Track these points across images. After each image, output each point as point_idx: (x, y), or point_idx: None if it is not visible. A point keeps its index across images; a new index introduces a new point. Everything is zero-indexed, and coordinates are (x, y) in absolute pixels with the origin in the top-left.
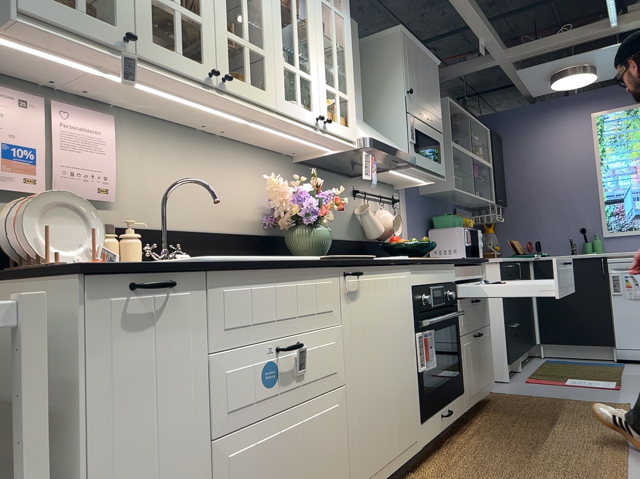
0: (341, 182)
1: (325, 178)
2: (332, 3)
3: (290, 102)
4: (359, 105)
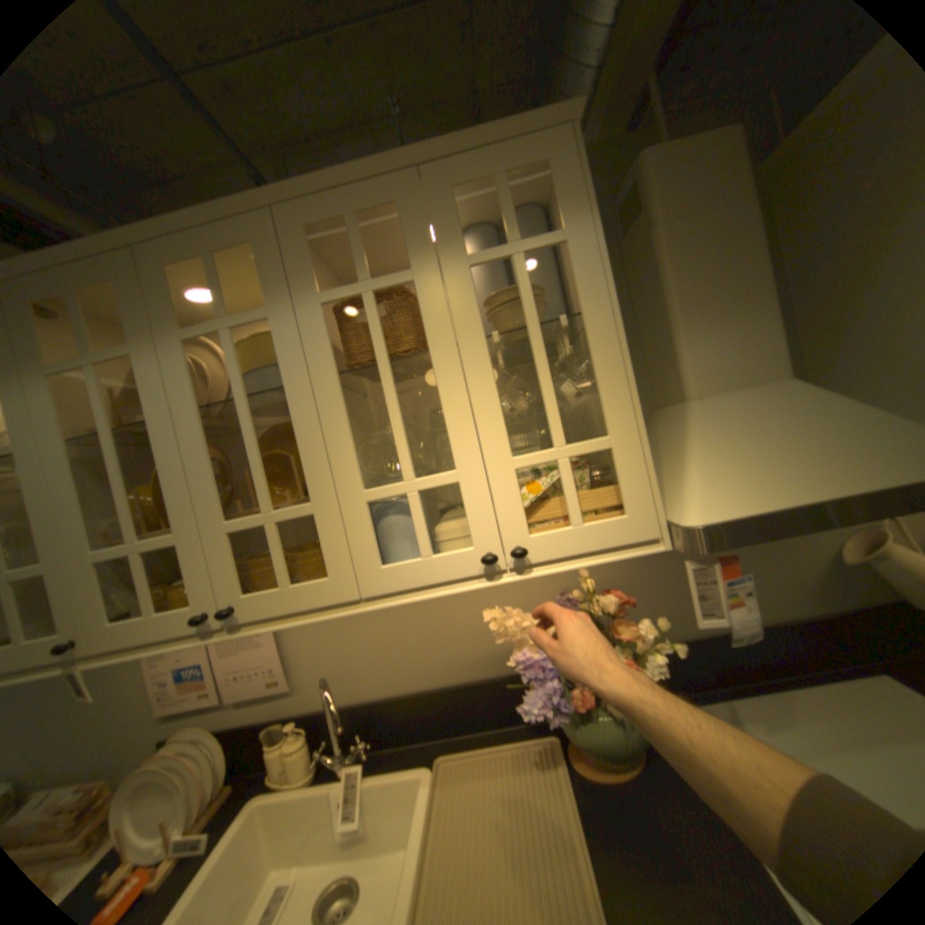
0: None
1: None
2: (511, 235)
3: (395, 564)
4: (761, 347)
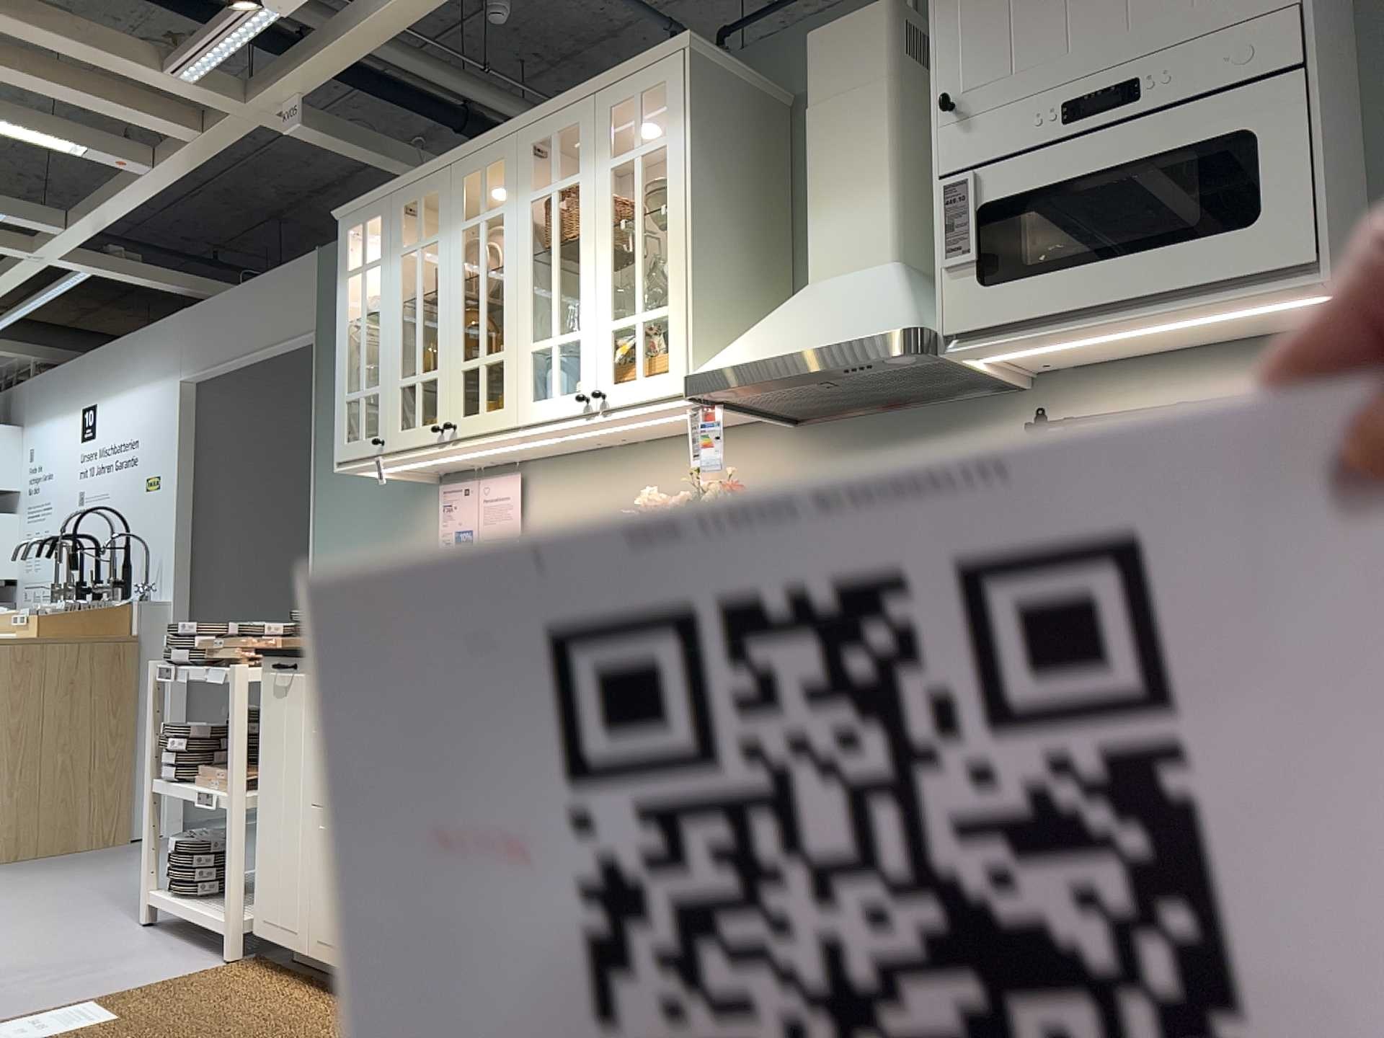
0: (965, 418)
1: (894, 428)
2: (635, 145)
3: (537, 401)
4: (867, 230)
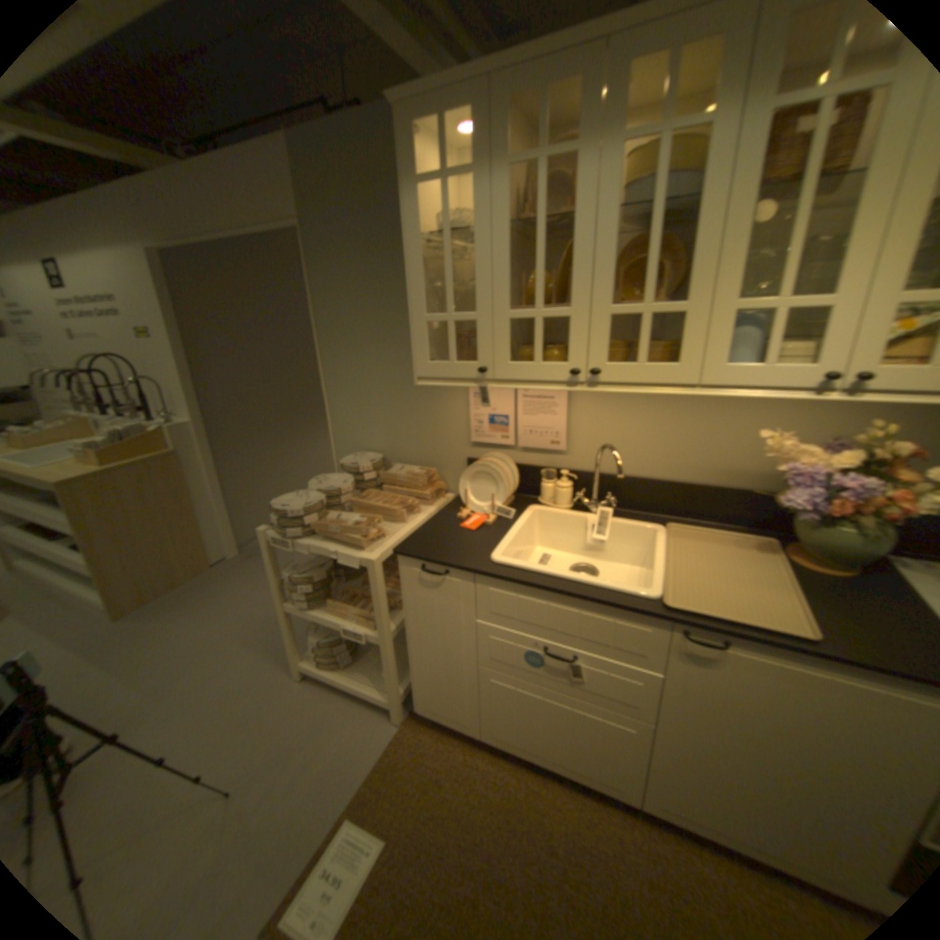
0: None
1: None
2: None
3: (741, 366)
4: None
